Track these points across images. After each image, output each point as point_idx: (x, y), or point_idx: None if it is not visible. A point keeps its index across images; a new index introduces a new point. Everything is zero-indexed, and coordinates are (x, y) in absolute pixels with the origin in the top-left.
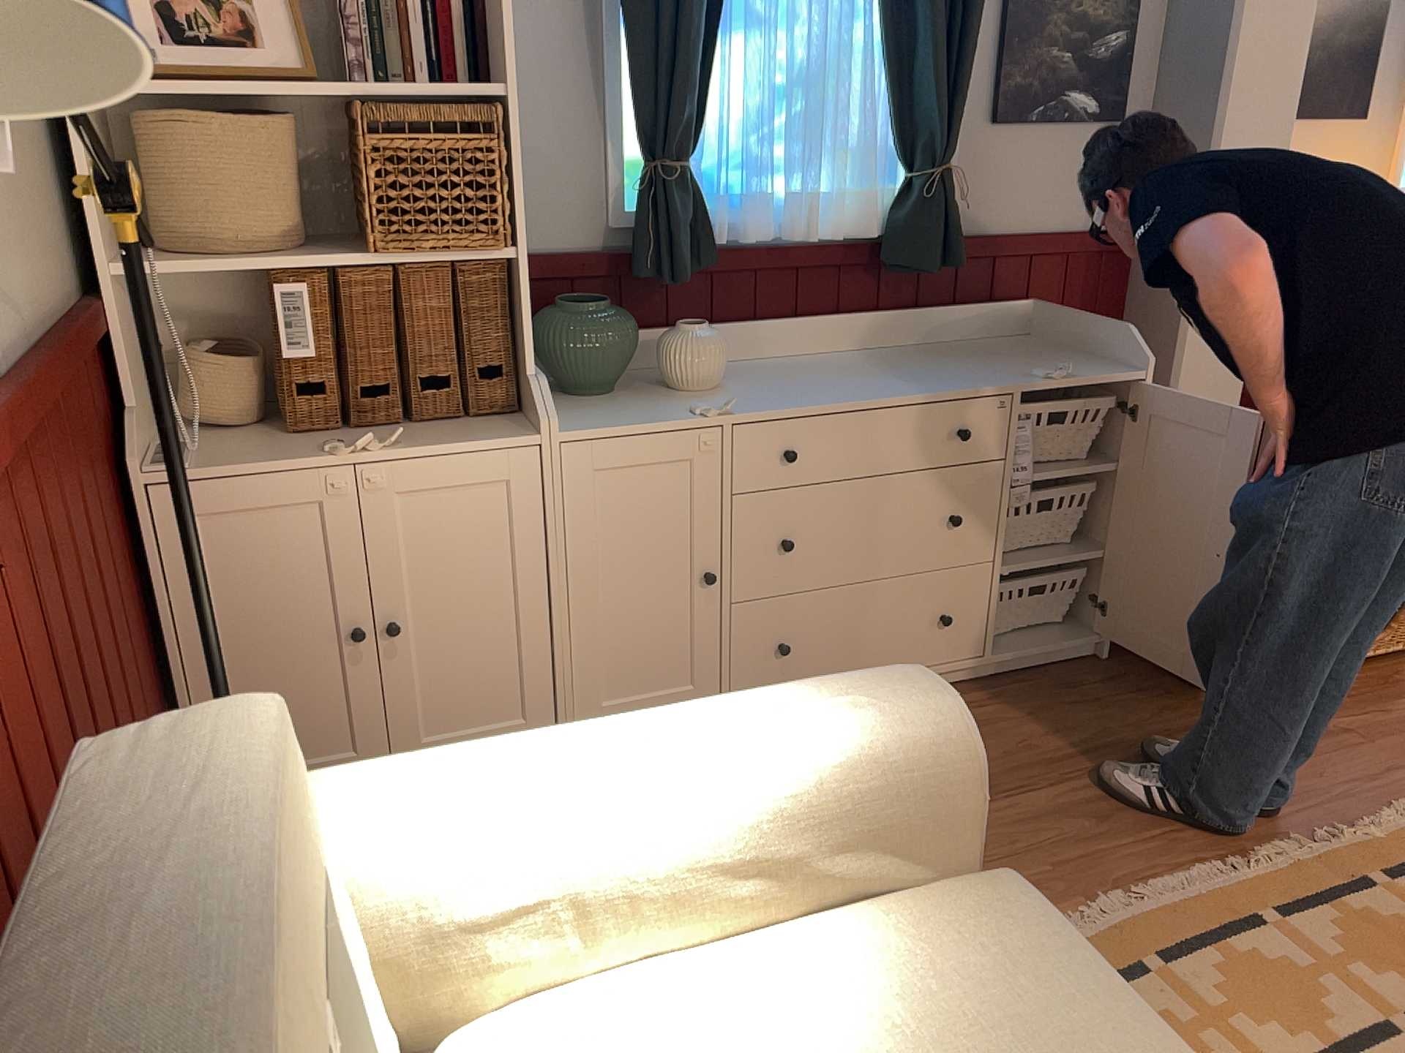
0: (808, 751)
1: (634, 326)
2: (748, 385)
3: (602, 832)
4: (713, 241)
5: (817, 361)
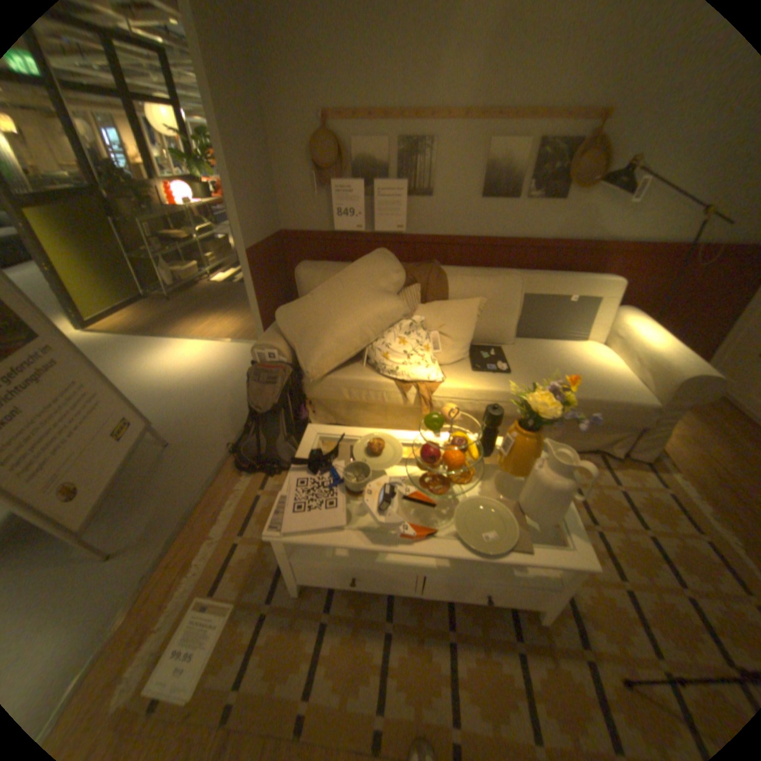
0: (669, 356)
1: None
2: None
3: (638, 338)
4: None
5: None
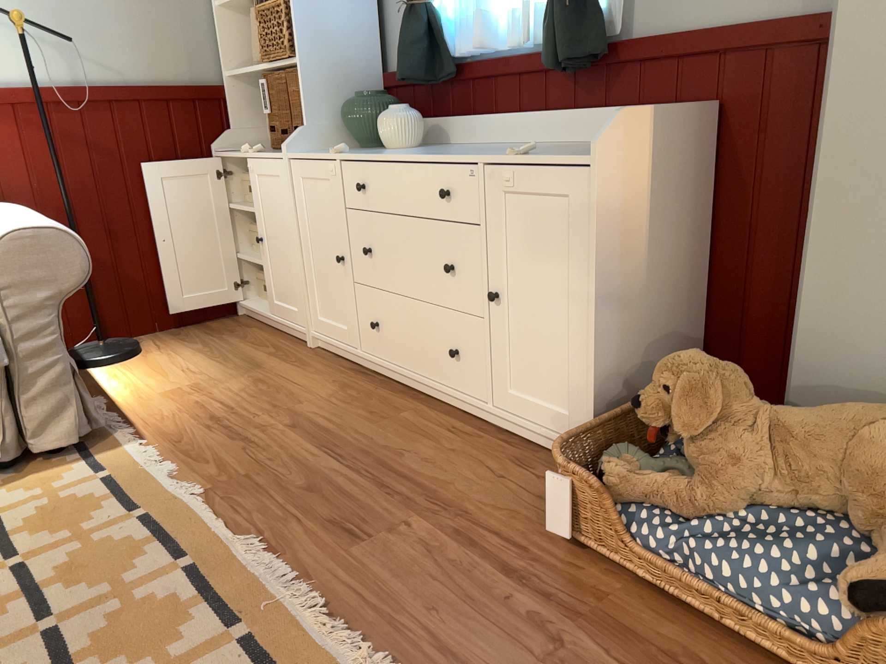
0: None
1: (376, 108)
2: (412, 149)
3: None
4: (449, 56)
5: (500, 145)
